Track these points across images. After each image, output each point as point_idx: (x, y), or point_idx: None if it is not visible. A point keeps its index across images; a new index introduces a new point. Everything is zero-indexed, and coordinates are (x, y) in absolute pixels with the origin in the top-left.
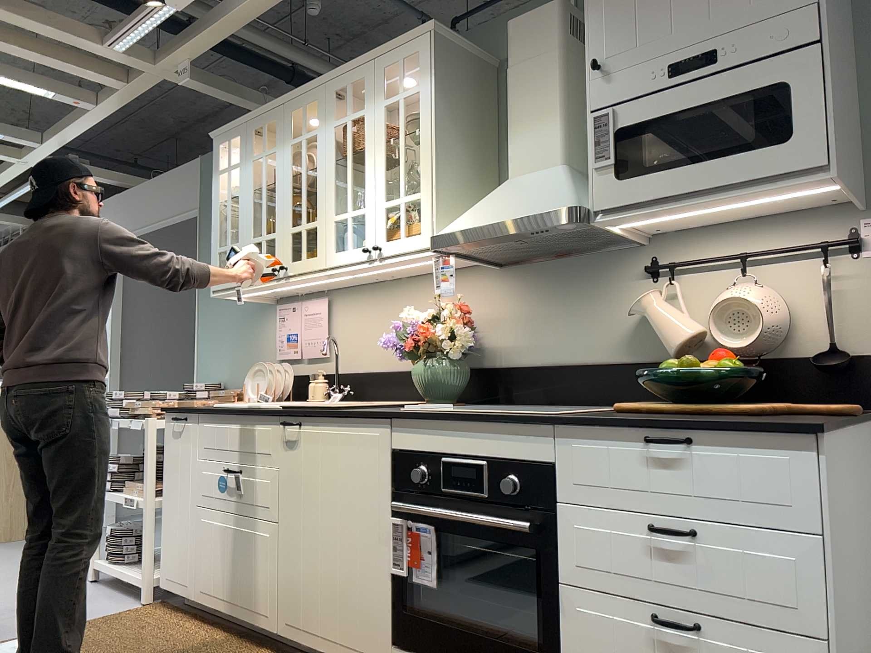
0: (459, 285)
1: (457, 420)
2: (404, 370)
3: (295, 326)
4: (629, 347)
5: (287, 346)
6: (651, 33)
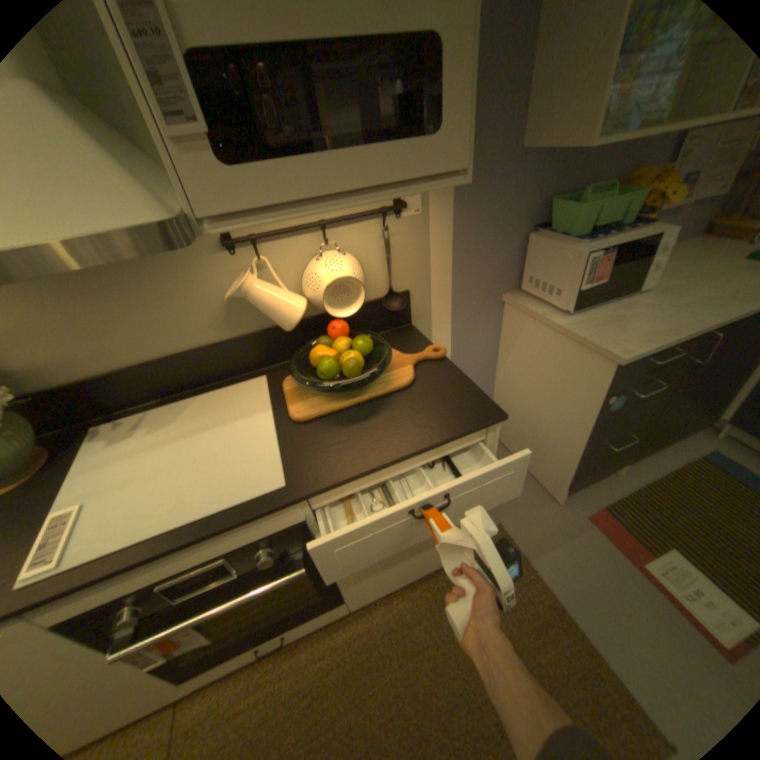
0: None
1: (156, 558)
2: None
3: None
4: (228, 324)
5: None
6: None
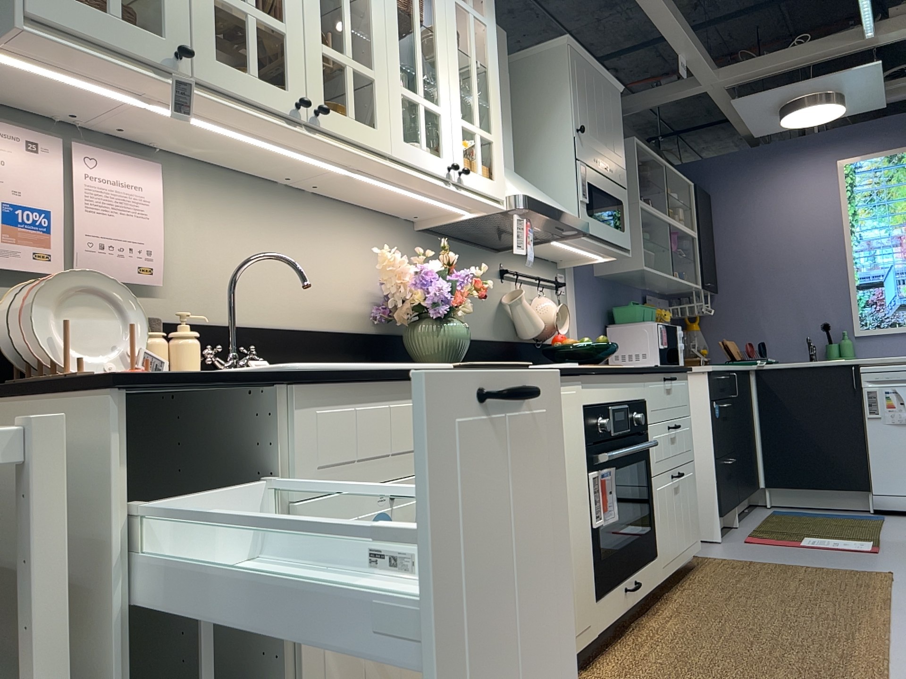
0: (380, 233)
1: (618, 372)
2: (317, 328)
3: (47, 194)
4: (496, 328)
5: (10, 237)
6: (594, 133)
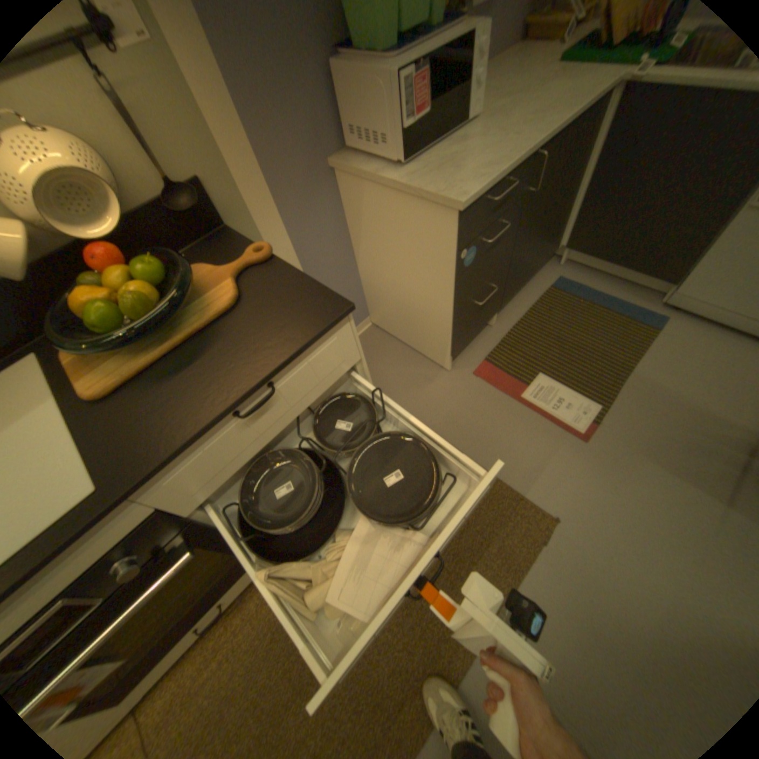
0: None
1: None
2: None
3: None
4: None
5: None
6: None
